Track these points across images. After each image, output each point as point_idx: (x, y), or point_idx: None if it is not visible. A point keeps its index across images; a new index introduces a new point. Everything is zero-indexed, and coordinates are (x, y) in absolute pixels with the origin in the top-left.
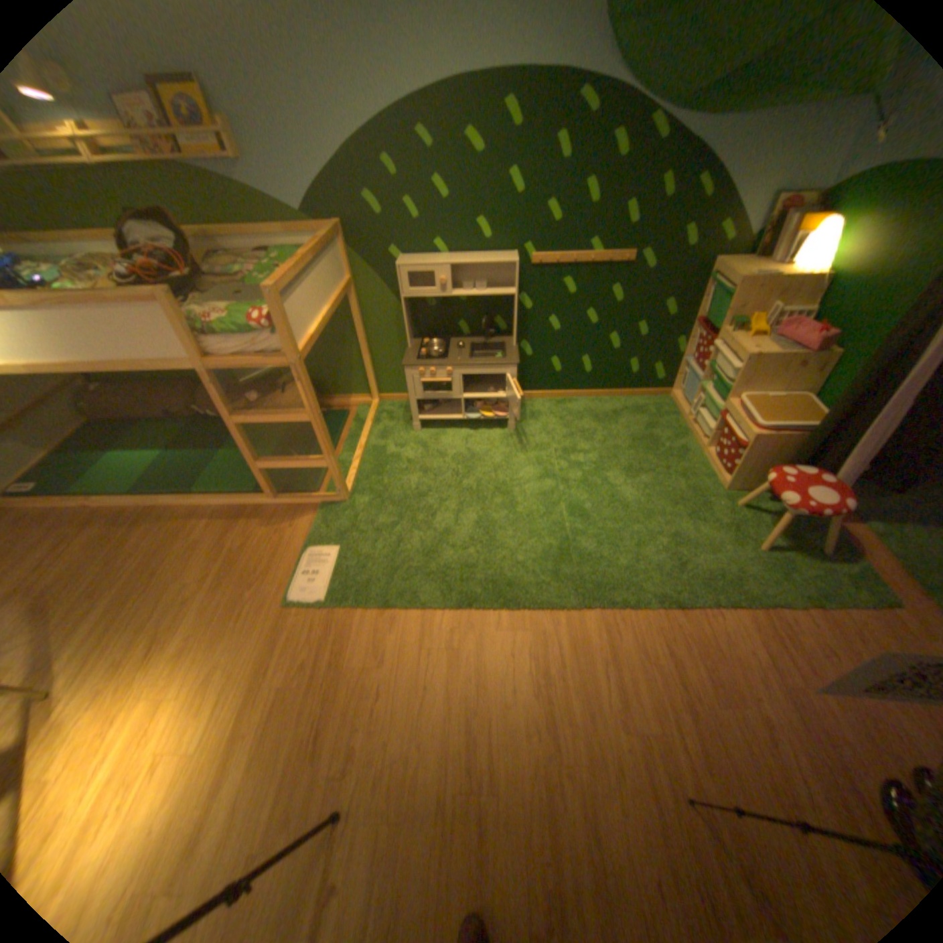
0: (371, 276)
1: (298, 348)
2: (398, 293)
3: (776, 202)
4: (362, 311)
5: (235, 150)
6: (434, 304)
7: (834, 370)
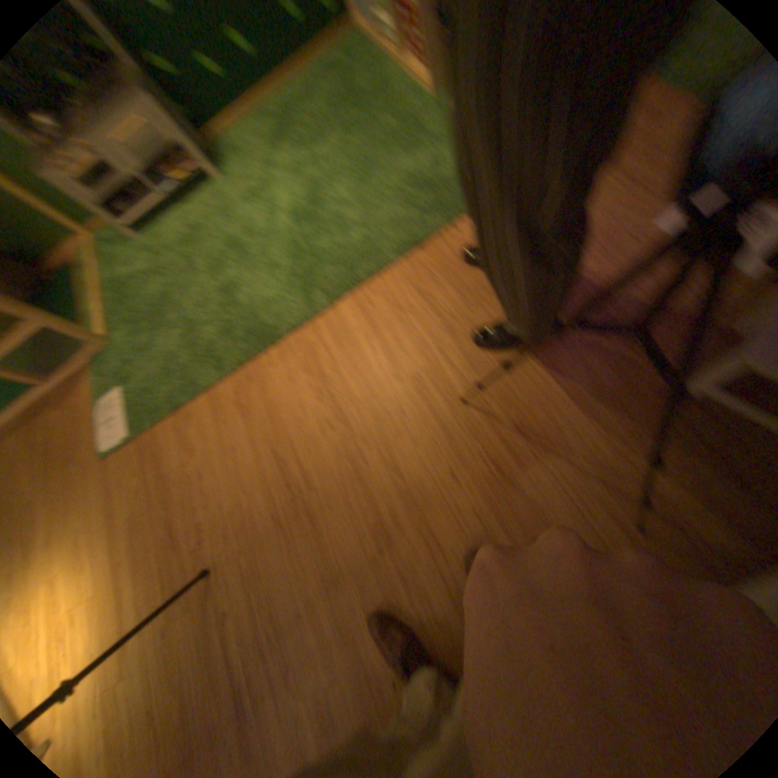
0: None
1: None
2: None
3: None
4: None
5: None
6: None
7: None
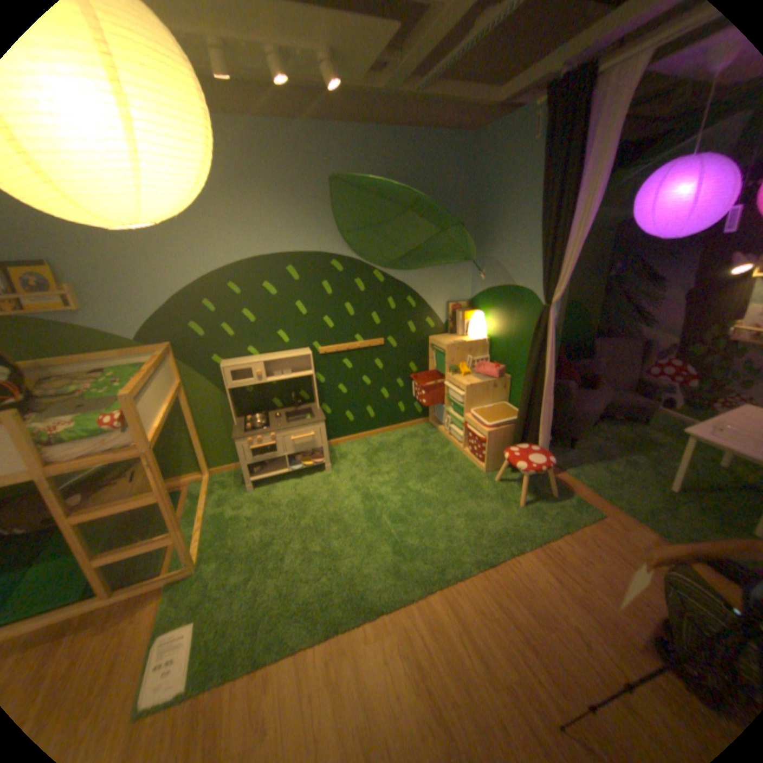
0: (197, 377)
1: (146, 439)
2: (221, 386)
3: (448, 307)
4: (190, 404)
5: (77, 304)
6: (252, 390)
7: (510, 386)
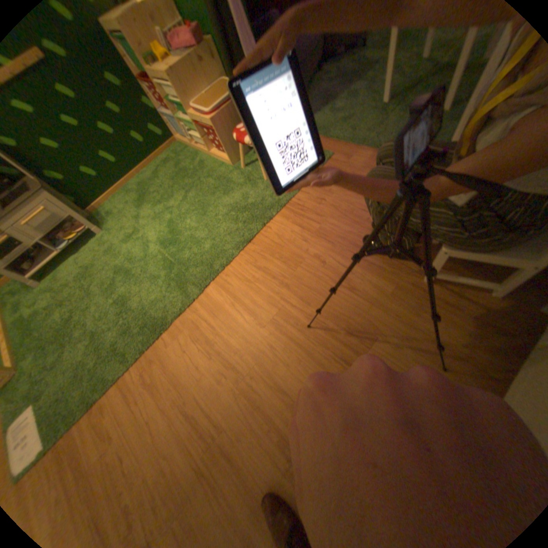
0: None
1: None
2: None
3: None
4: None
5: None
6: None
7: (218, 50)
